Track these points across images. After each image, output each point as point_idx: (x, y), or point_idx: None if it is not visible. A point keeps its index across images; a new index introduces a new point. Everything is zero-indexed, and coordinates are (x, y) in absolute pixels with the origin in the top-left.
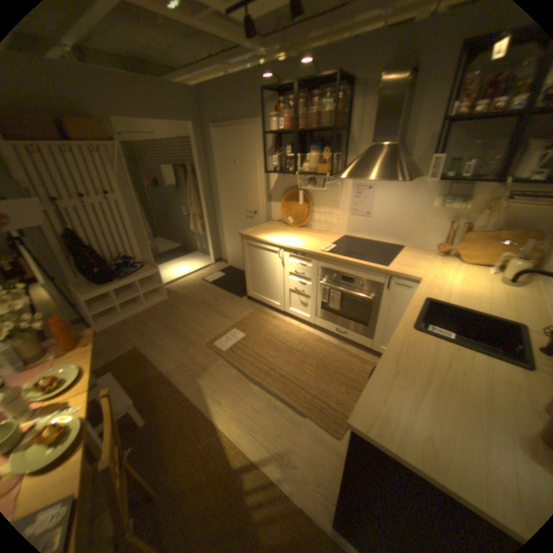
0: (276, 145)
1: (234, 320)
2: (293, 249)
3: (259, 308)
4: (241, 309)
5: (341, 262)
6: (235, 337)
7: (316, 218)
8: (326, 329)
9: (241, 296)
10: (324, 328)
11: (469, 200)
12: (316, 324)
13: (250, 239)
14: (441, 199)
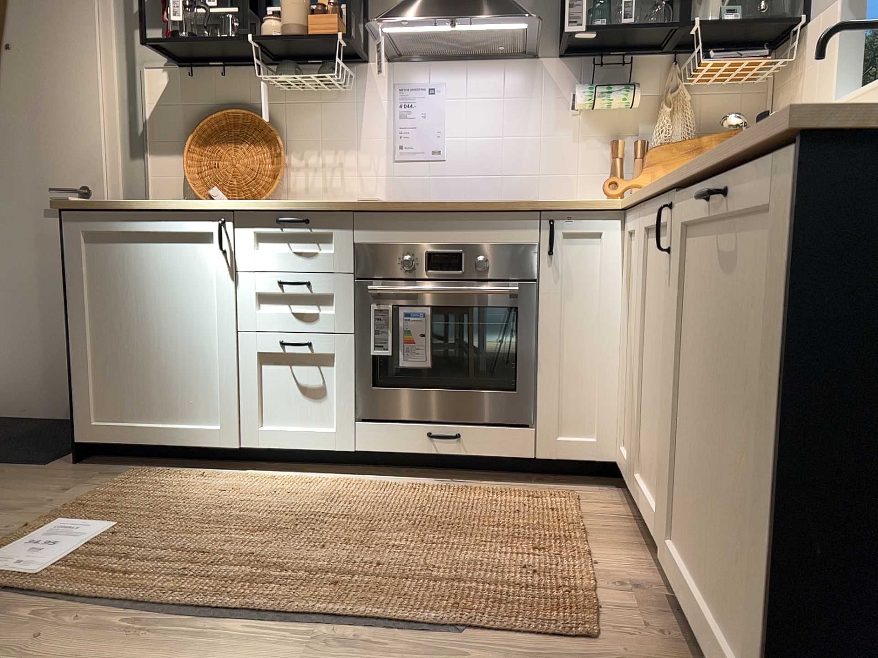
0: (166, 1)
1: (42, 511)
2: (274, 211)
3: (135, 470)
4: (61, 486)
5: (425, 212)
6: (74, 541)
7: (299, 185)
8: (400, 452)
9: (44, 461)
10: (392, 451)
11: (635, 87)
12: (364, 450)
13: (104, 212)
14: (584, 96)
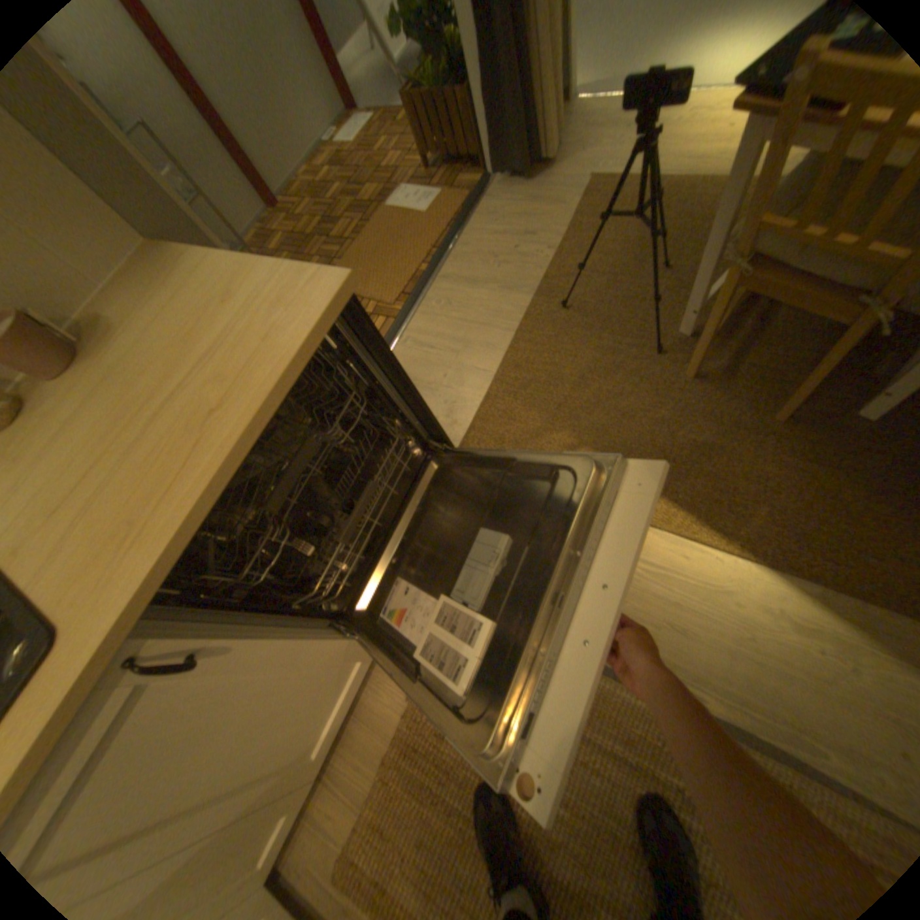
0: None
1: None
2: None
3: None
4: None
5: None
6: None
7: None
8: None
9: None
10: None
11: None
12: None
13: None
14: None
